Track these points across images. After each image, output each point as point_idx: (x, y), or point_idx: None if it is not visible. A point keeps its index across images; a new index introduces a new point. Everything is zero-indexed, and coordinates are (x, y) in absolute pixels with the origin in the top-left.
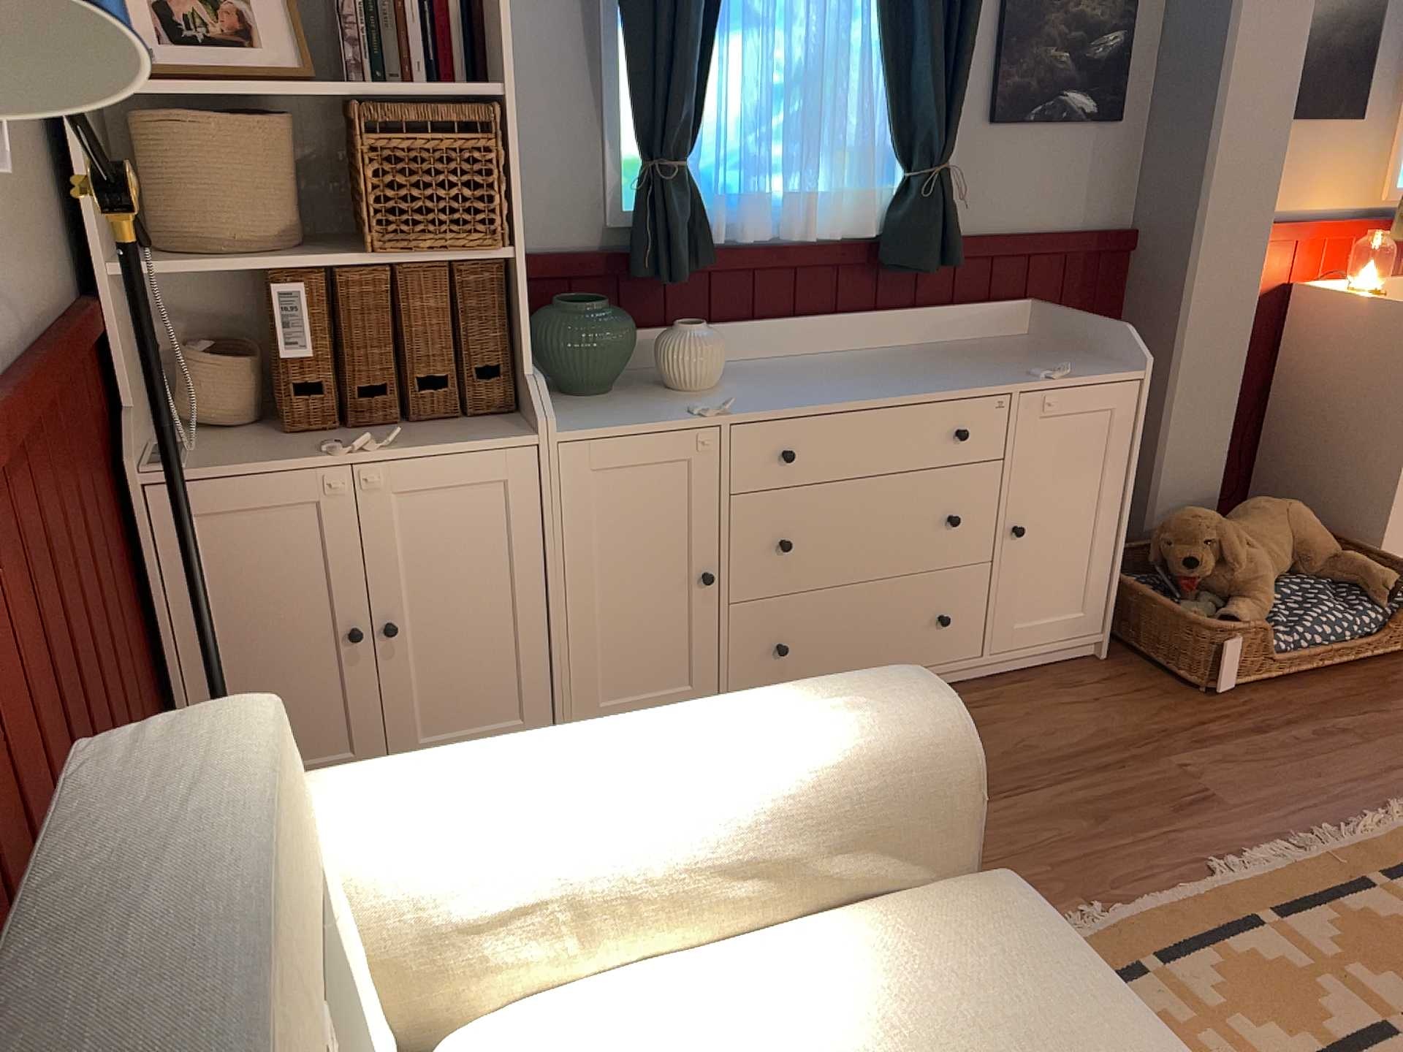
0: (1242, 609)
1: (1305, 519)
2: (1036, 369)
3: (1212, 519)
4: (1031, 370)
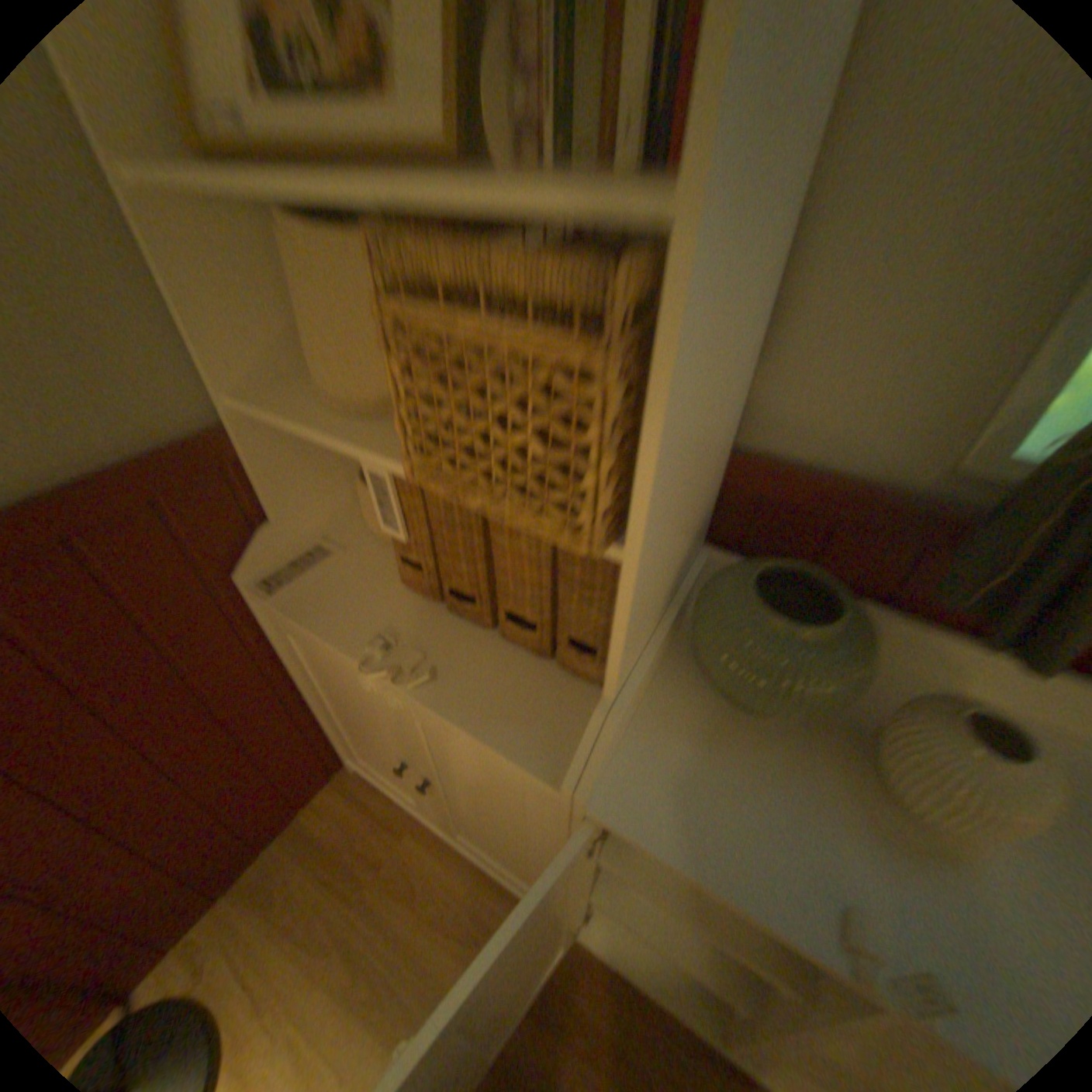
0: None
1: None
2: None
3: None
4: None
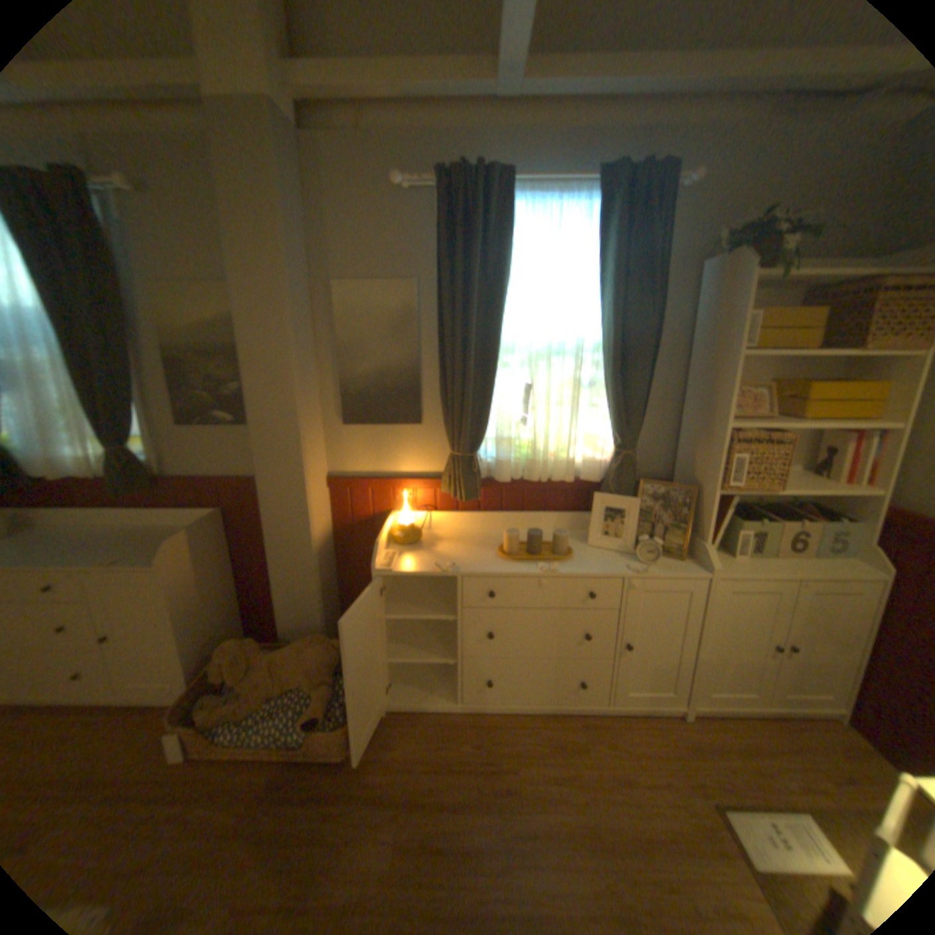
0: (220, 713)
1: (309, 661)
2: (108, 559)
3: (231, 653)
4: (116, 558)
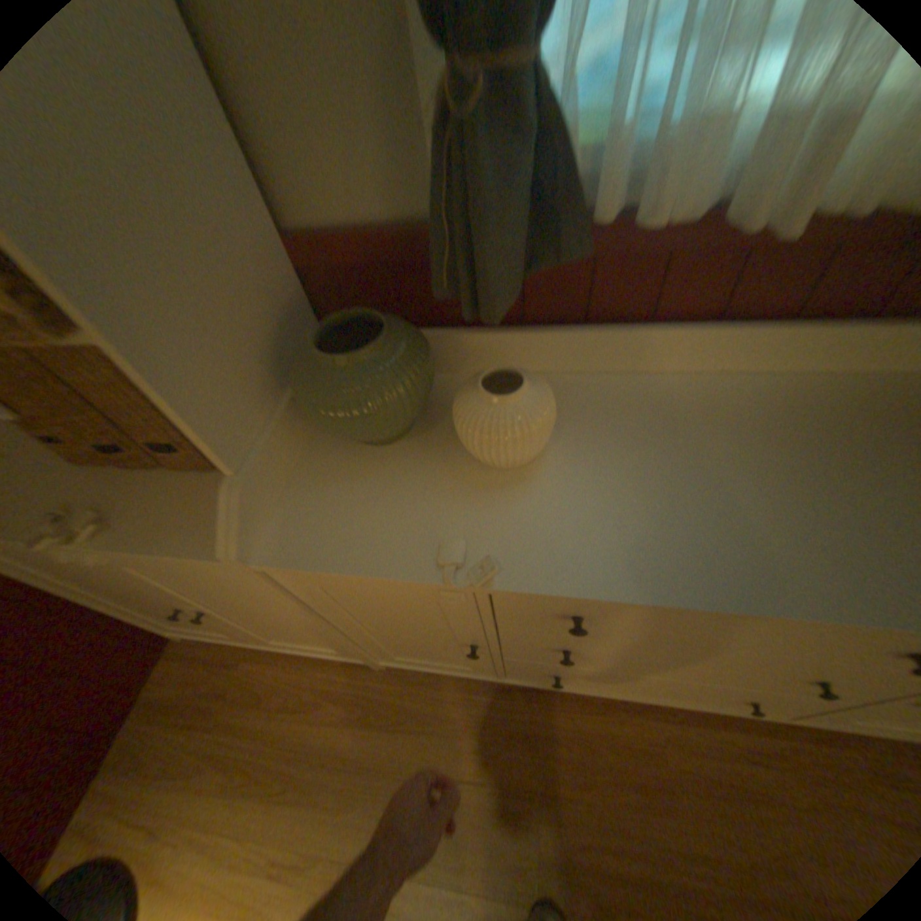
0: None
1: None
2: None
3: None
4: None
